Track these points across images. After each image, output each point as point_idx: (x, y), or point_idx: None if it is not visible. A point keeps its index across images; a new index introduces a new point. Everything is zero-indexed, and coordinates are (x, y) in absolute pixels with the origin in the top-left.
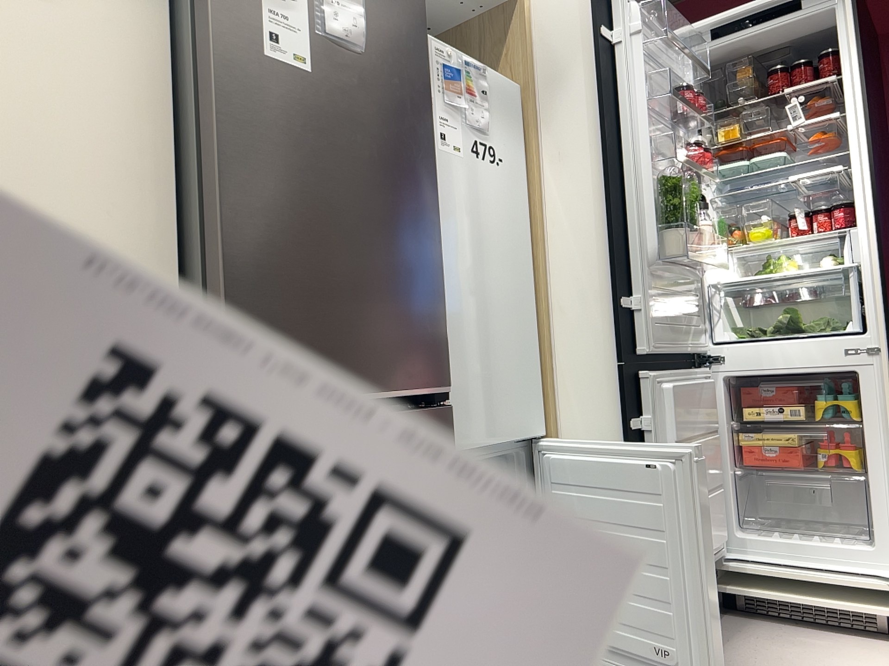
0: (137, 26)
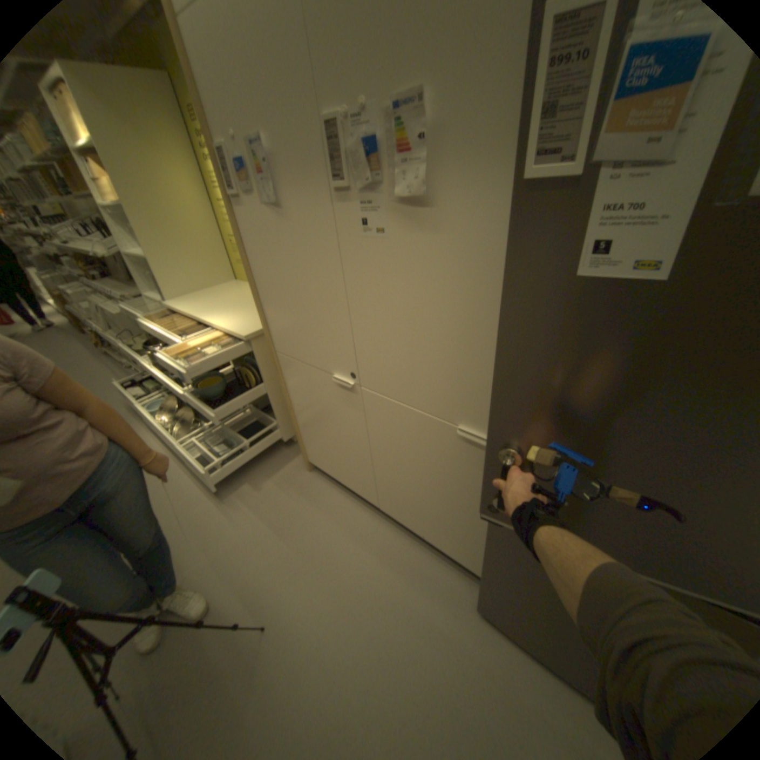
0: (509, 223)
